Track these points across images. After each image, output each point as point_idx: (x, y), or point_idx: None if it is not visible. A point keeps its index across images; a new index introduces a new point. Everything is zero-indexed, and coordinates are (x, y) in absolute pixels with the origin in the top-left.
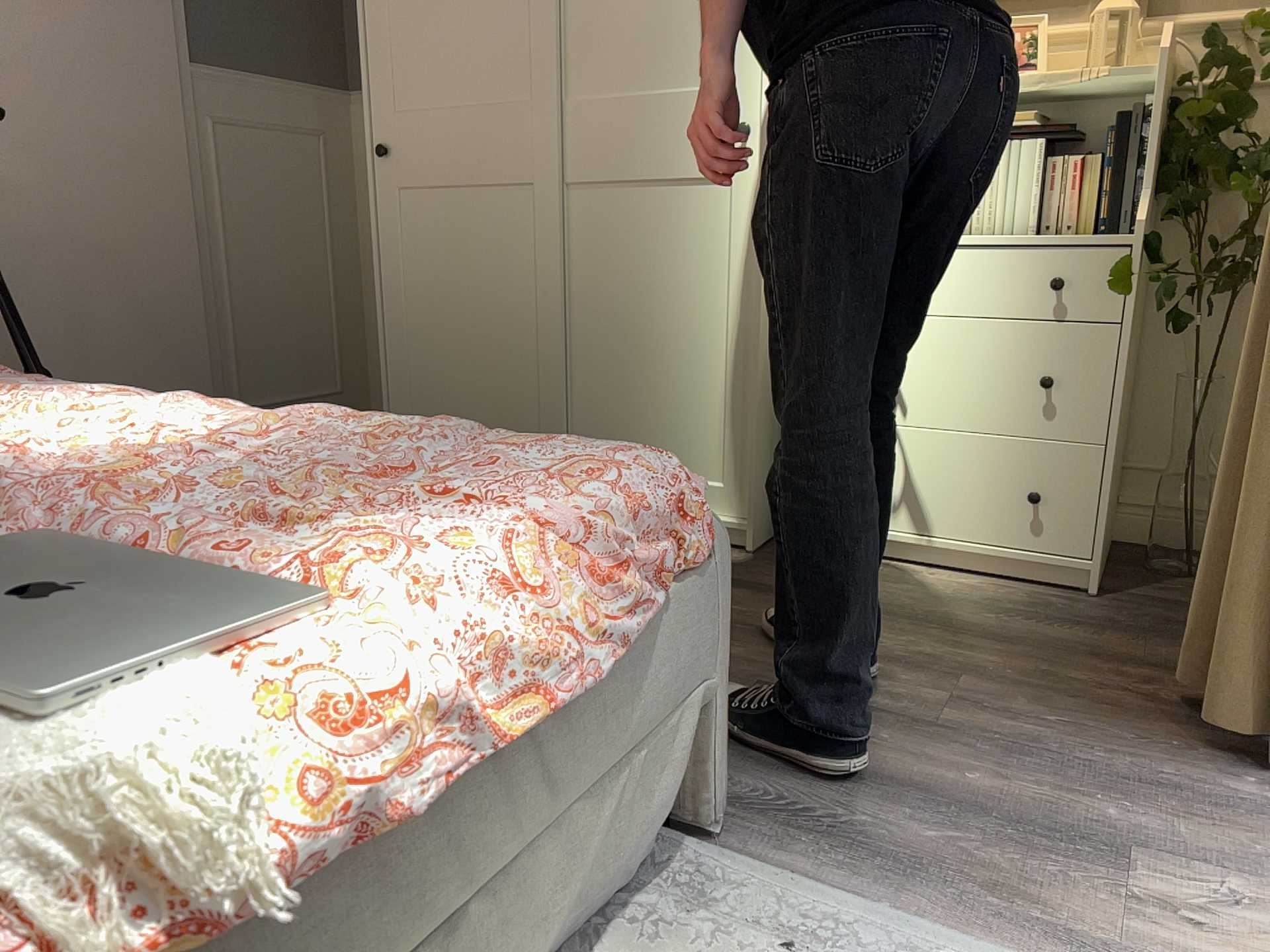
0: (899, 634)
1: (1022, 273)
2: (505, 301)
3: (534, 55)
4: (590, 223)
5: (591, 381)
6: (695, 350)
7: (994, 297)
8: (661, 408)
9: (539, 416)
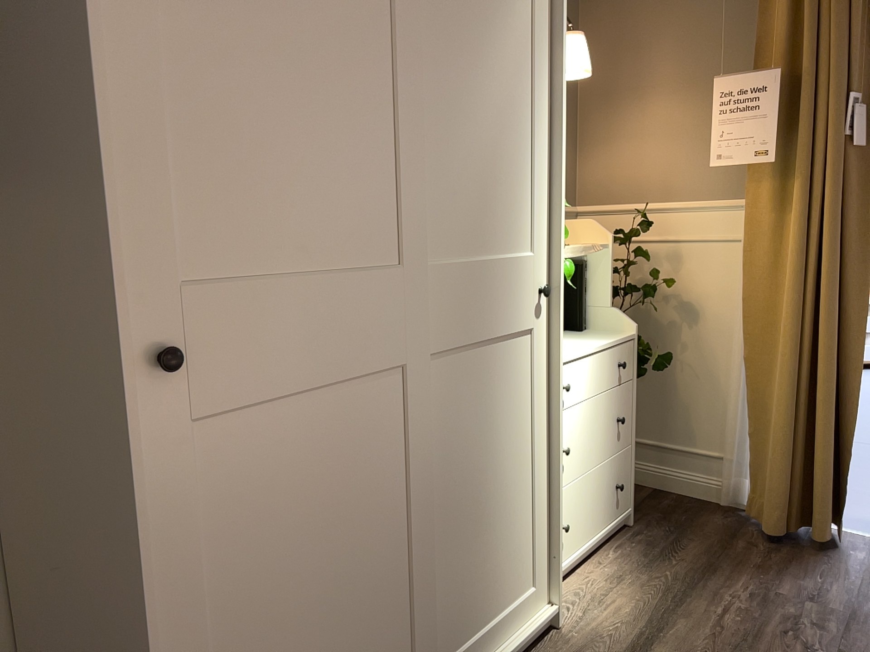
0: (713, 598)
1: (610, 362)
2: (367, 526)
3: (400, 204)
4: (438, 394)
5: (441, 569)
6: (513, 485)
7: (603, 379)
8: (493, 554)
9: (408, 648)
